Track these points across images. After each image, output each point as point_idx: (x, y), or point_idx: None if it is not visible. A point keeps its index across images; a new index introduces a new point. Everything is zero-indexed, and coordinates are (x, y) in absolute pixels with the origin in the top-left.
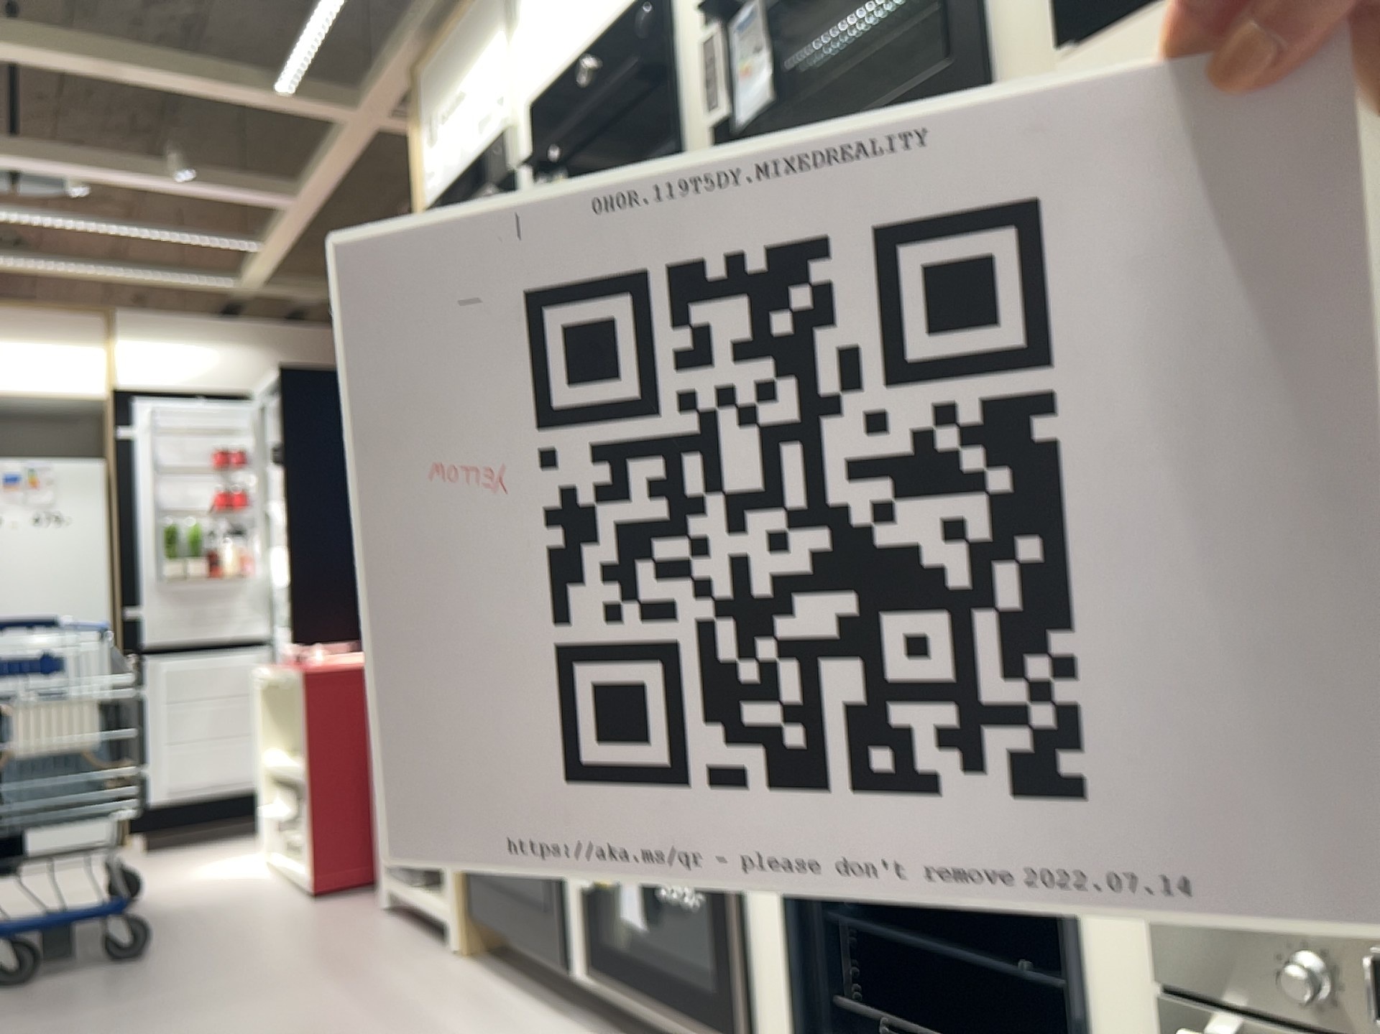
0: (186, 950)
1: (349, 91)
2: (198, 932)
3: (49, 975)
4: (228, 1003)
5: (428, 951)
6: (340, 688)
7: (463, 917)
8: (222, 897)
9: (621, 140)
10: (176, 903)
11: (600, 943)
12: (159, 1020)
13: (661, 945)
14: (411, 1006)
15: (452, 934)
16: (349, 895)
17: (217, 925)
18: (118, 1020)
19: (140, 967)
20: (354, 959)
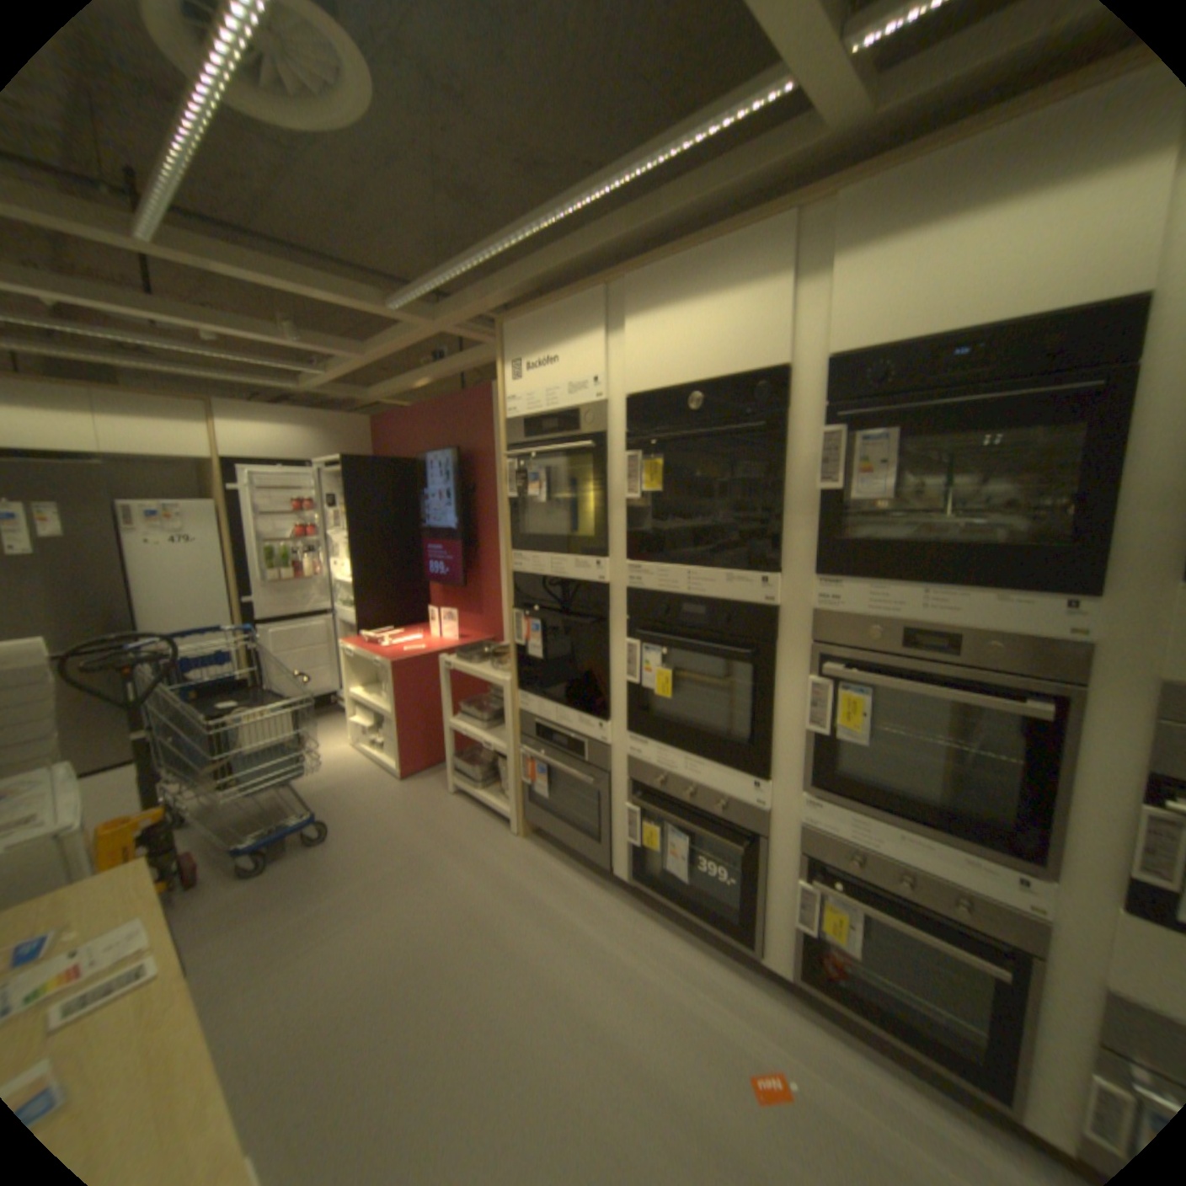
0: (349, 835)
1: (428, 309)
2: (347, 816)
3: (272, 864)
4: (405, 887)
5: (498, 834)
6: (411, 671)
7: (522, 820)
8: (342, 781)
9: (718, 455)
10: (316, 787)
11: (643, 872)
12: (371, 906)
13: (693, 888)
14: (516, 885)
15: (515, 828)
16: (421, 779)
17: (355, 809)
18: (345, 907)
19: (329, 852)
20: (459, 841)
